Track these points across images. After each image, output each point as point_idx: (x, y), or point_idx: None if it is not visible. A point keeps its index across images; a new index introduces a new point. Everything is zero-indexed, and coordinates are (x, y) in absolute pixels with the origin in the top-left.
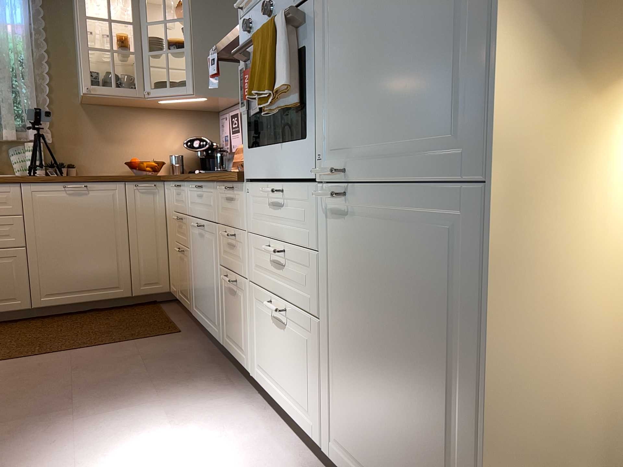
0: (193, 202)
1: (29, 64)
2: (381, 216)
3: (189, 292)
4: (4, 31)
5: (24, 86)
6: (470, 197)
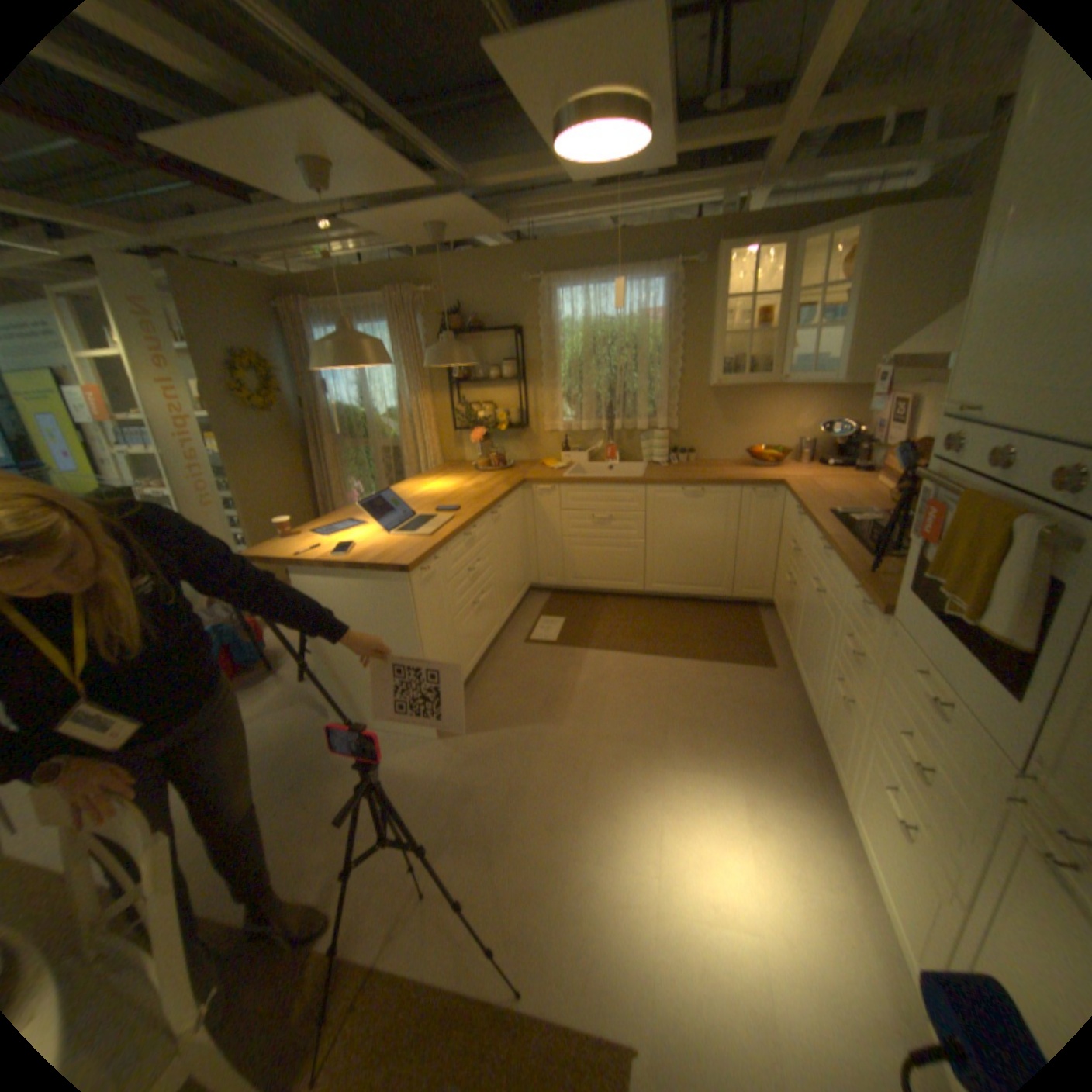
0: (816, 551)
1: (664, 351)
2: None
3: (793, 630)
4: (645, 321)
5: (657, 374)
6: None
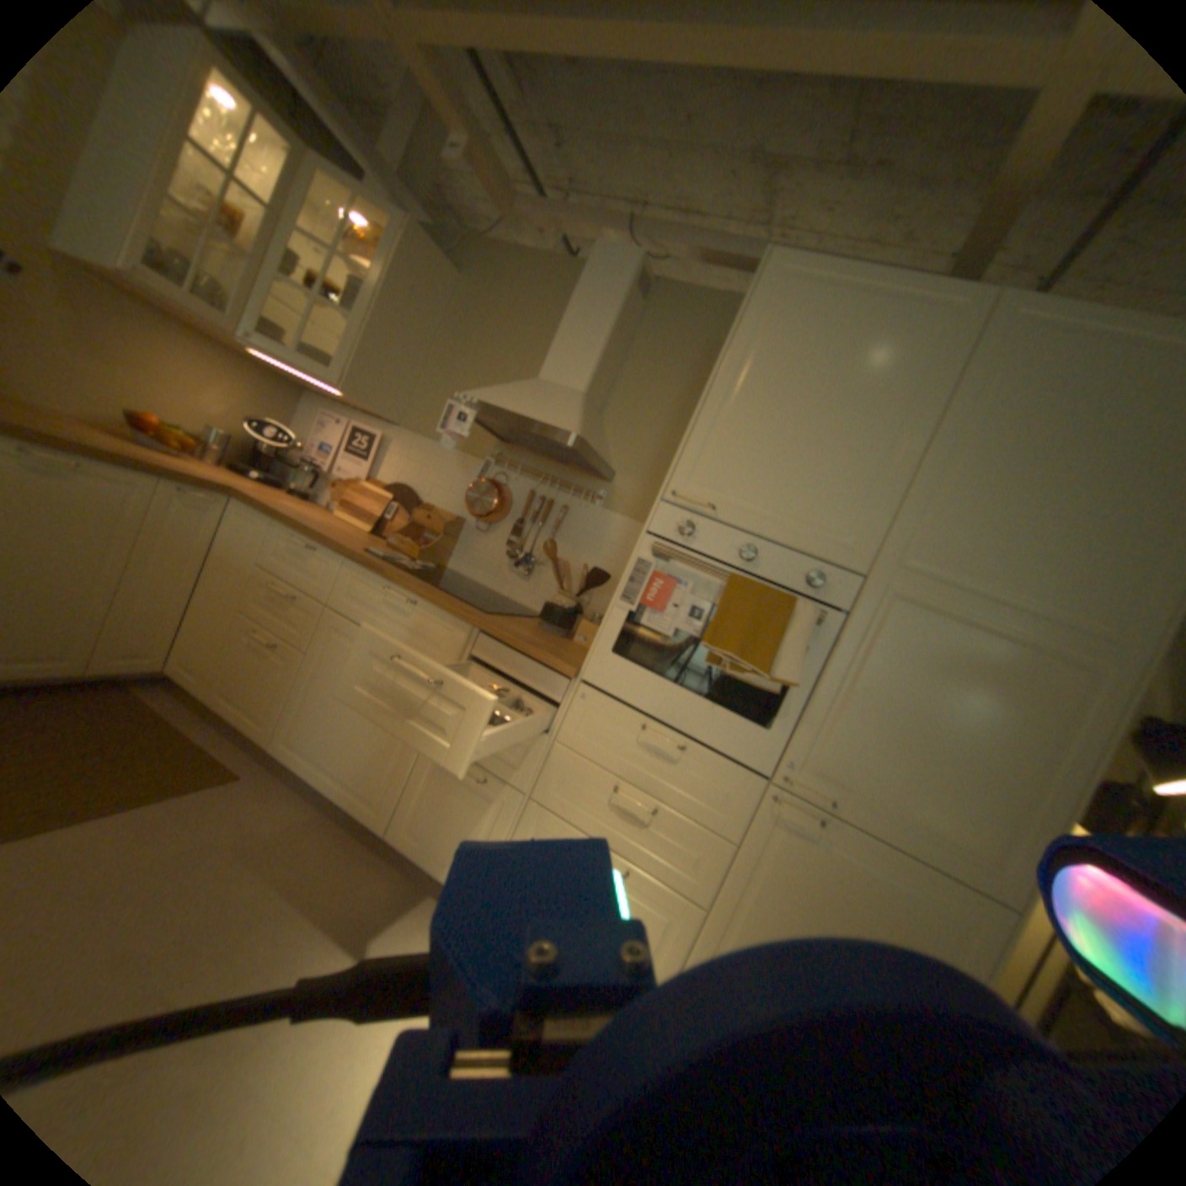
0: (359, 603)
1: None
2: (864, 863)
3: (266, 716)
4: None
5: None
6: (987, 906)
